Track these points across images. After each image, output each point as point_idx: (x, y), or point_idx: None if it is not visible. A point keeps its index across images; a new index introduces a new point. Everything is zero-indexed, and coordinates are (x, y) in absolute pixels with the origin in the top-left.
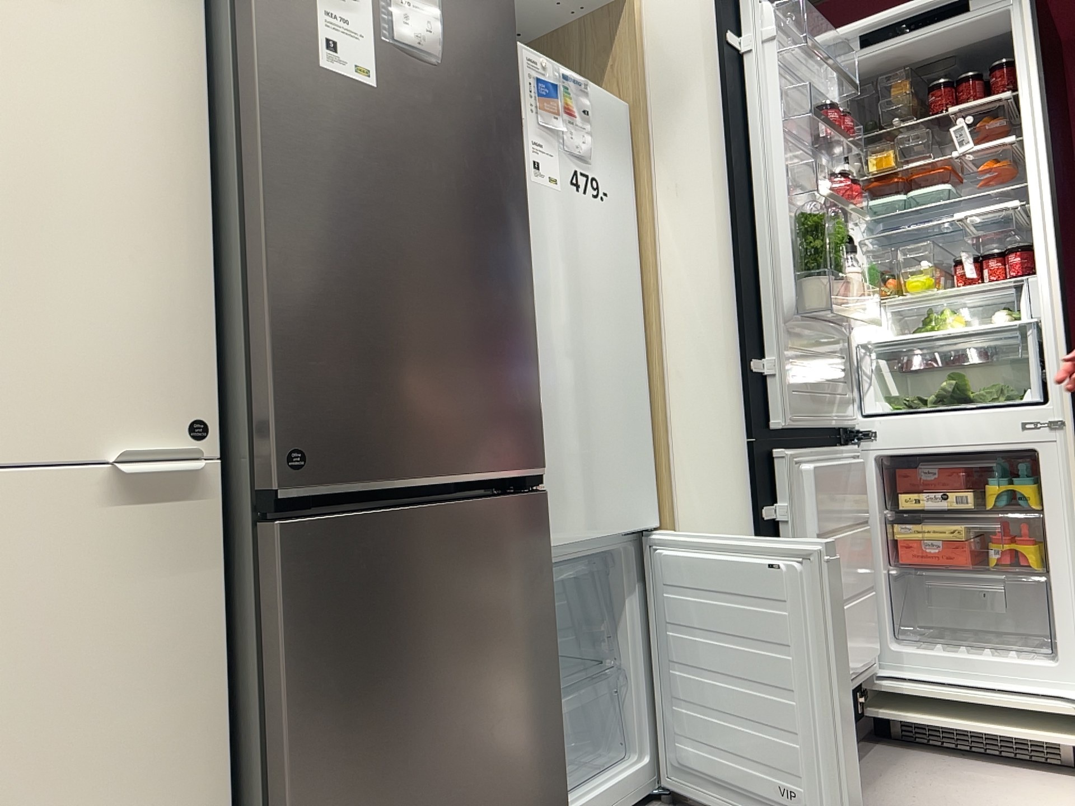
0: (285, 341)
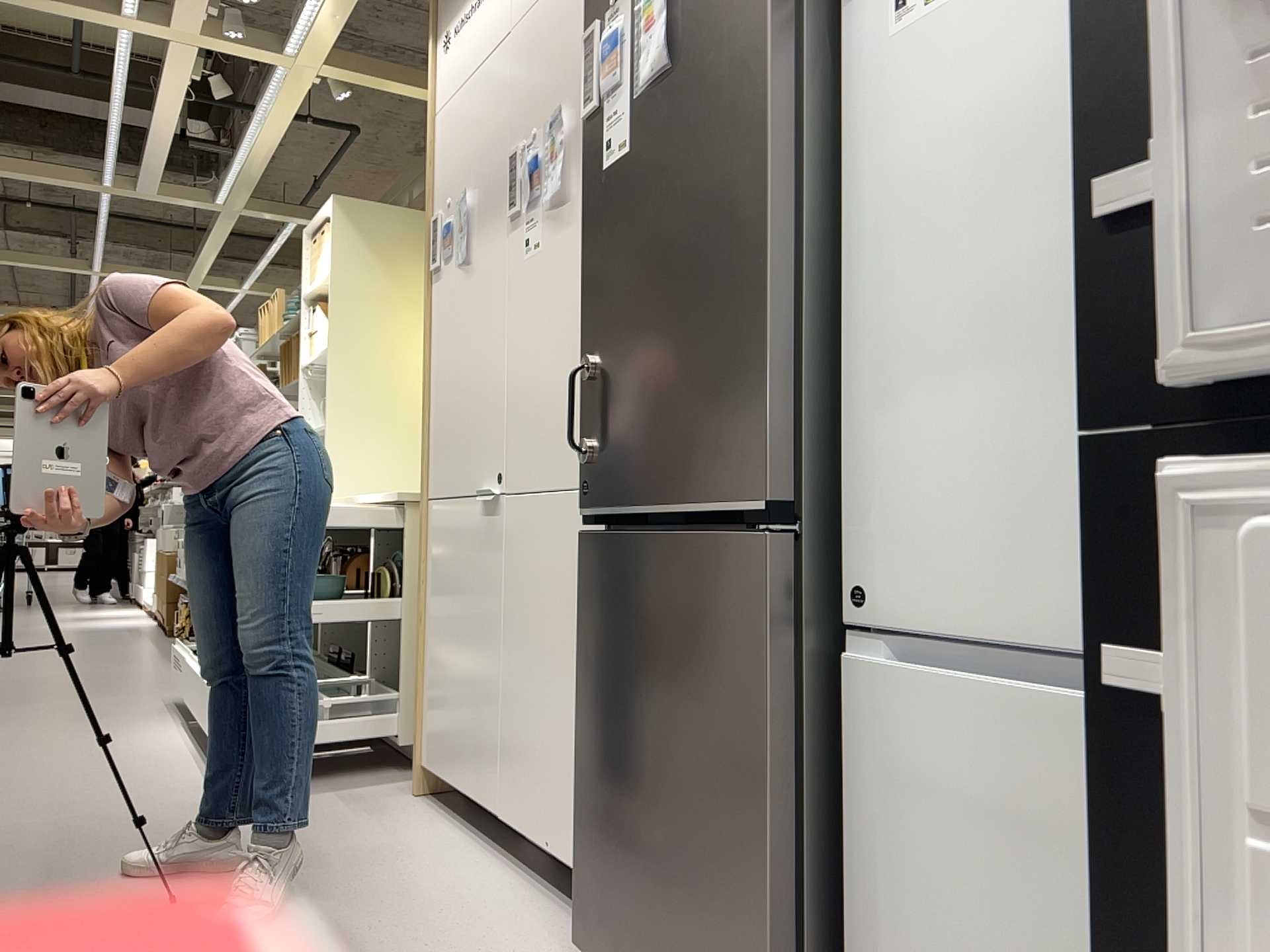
0: (586, 401)
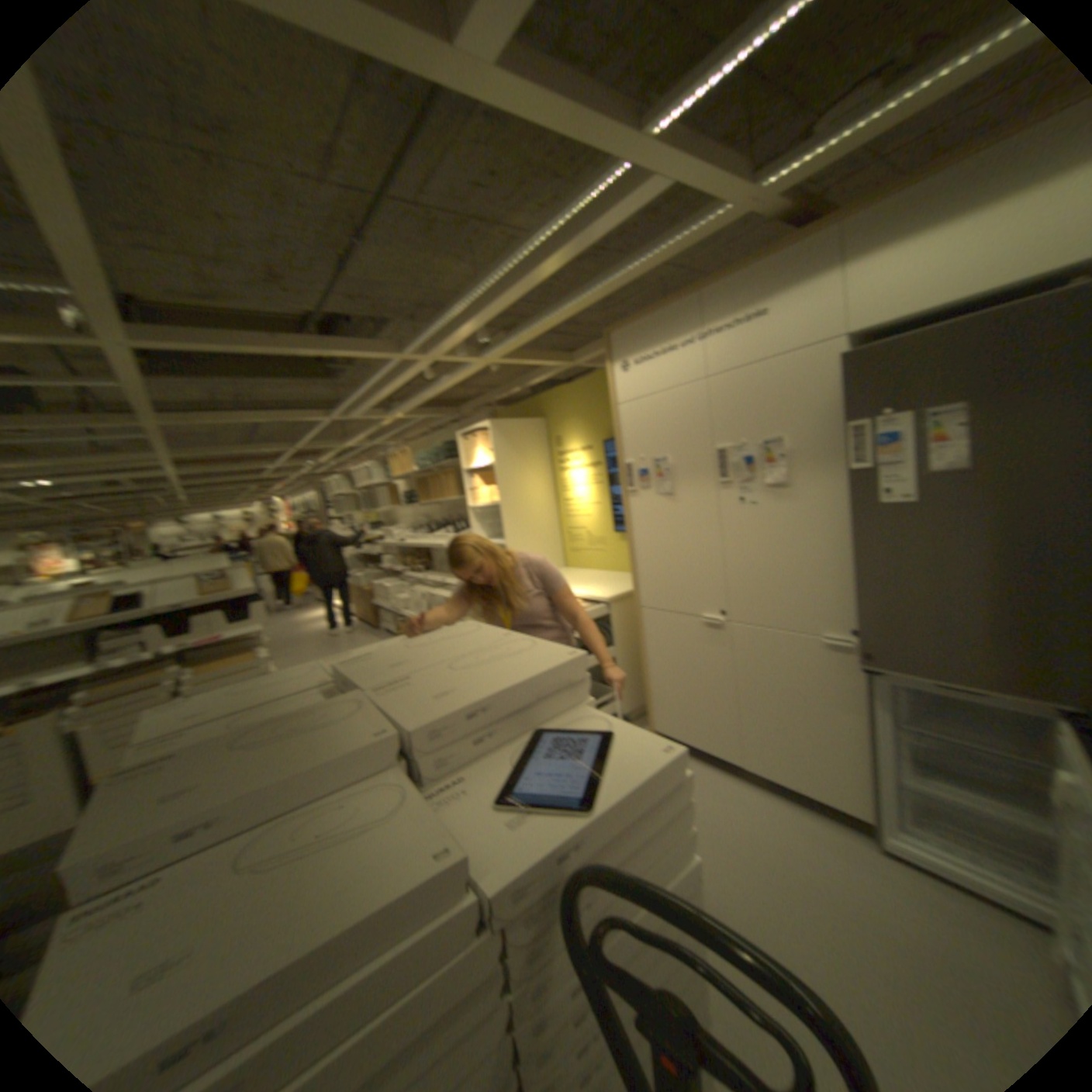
0: (868, 615)
